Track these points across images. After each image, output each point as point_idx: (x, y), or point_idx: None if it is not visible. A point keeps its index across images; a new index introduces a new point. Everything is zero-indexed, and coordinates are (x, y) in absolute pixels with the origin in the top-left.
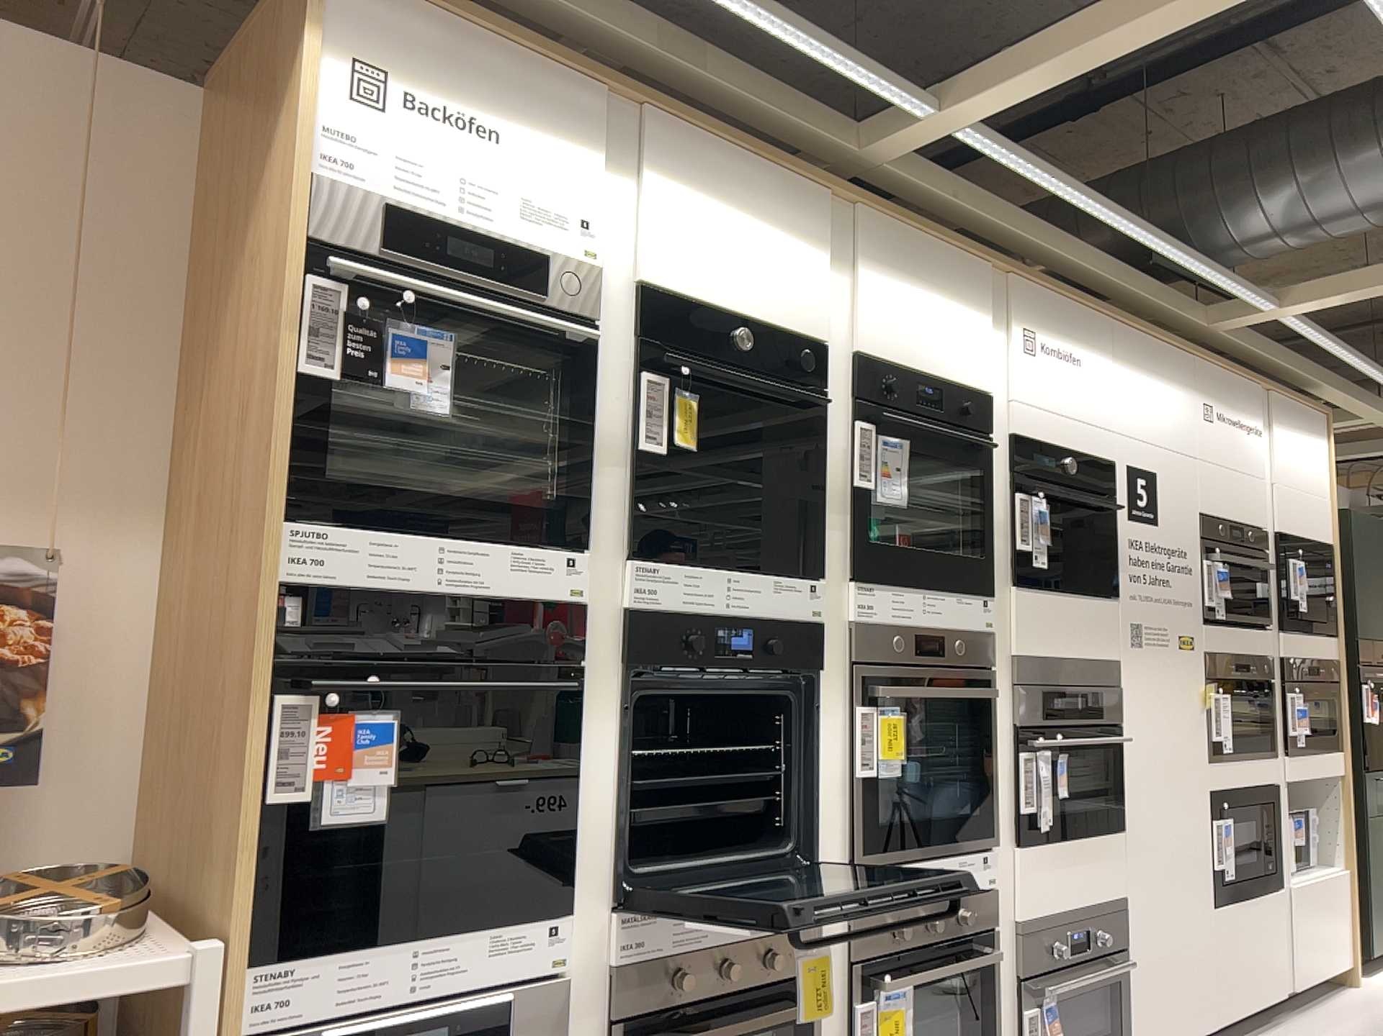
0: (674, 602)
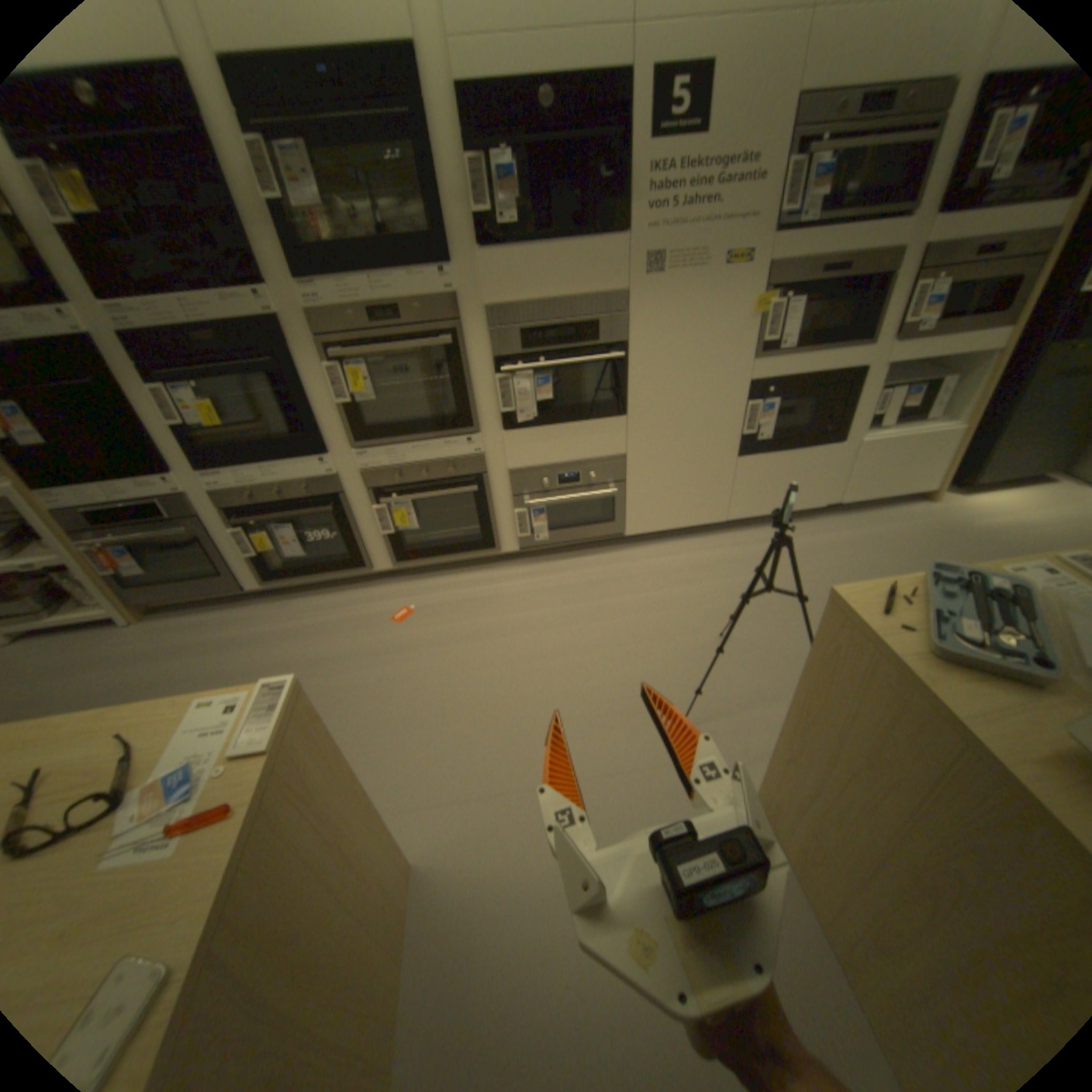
0: (144, 327)
